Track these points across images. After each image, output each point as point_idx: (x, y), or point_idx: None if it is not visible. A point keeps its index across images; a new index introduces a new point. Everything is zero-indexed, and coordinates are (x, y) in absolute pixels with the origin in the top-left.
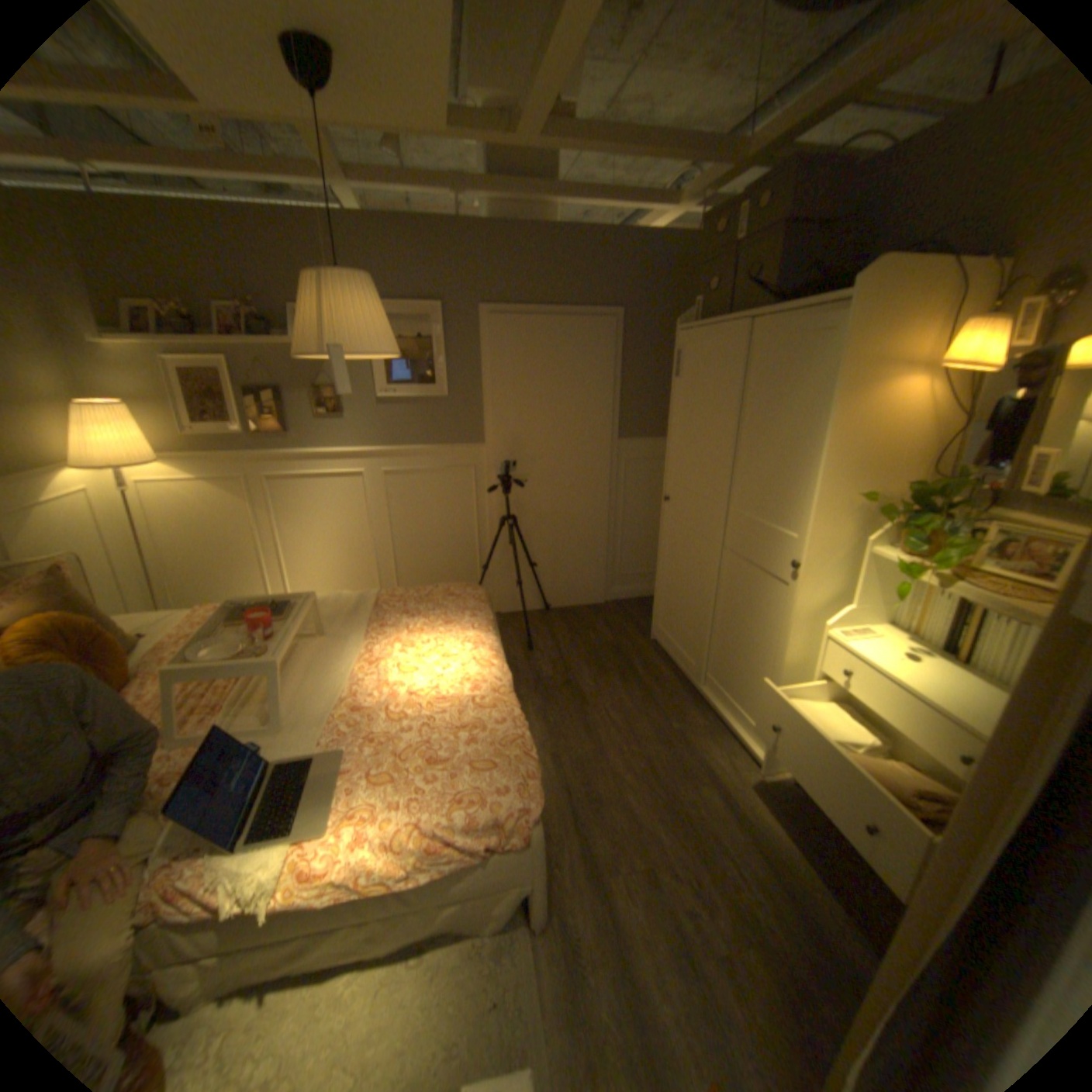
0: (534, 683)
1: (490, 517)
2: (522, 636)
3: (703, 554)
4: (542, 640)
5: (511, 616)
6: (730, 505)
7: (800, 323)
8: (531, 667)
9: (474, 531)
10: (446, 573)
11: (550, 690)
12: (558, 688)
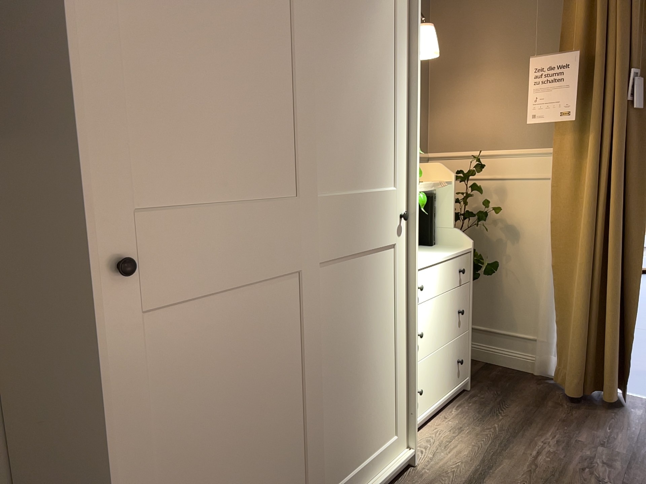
0: None
1: None
2: None
3: (291, 304)
4: None
5: None
6: (318, 196)
7: None
8: None
9: None
10: None
11: None
12: None
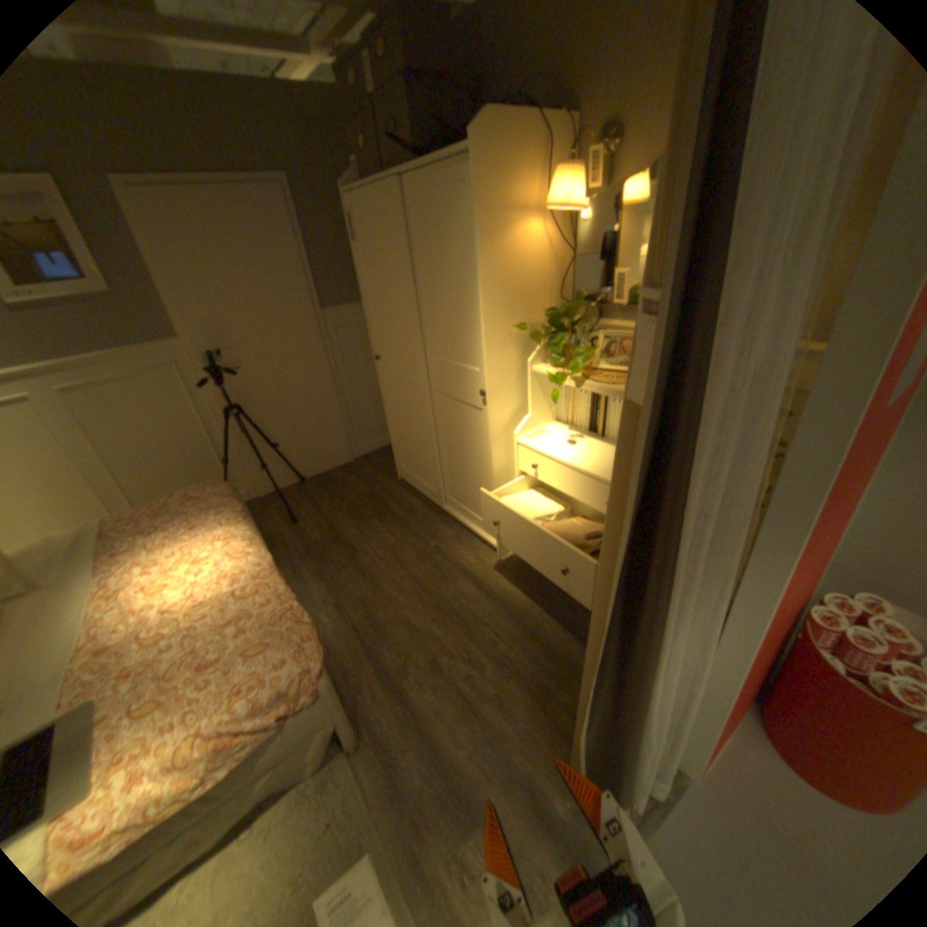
0: (306, 550)
1: (214, 410)
2: (285, 512)
3: (418, 400)
4: (305, 509)
5: (270, 497)
6: (427, 354)
7: (437, 178)
8: (300, 537)
9: (201, 428)
10: (186, 477)
11: (322, 551)
12: (328, 546)
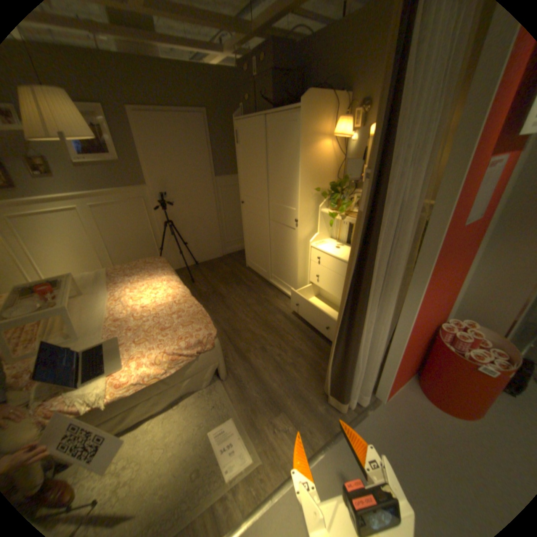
0: (199, 296)
1: (158, 223)
2: (188, 278)
3: (262, 224)
4: (198, 277)
5: (180, 270)
6: (269, 201)
7: (283, 118)
8: (196, 290)
9: (150, 232)
10: (140, 256)
11: (207, 297)
12: (210, 295)
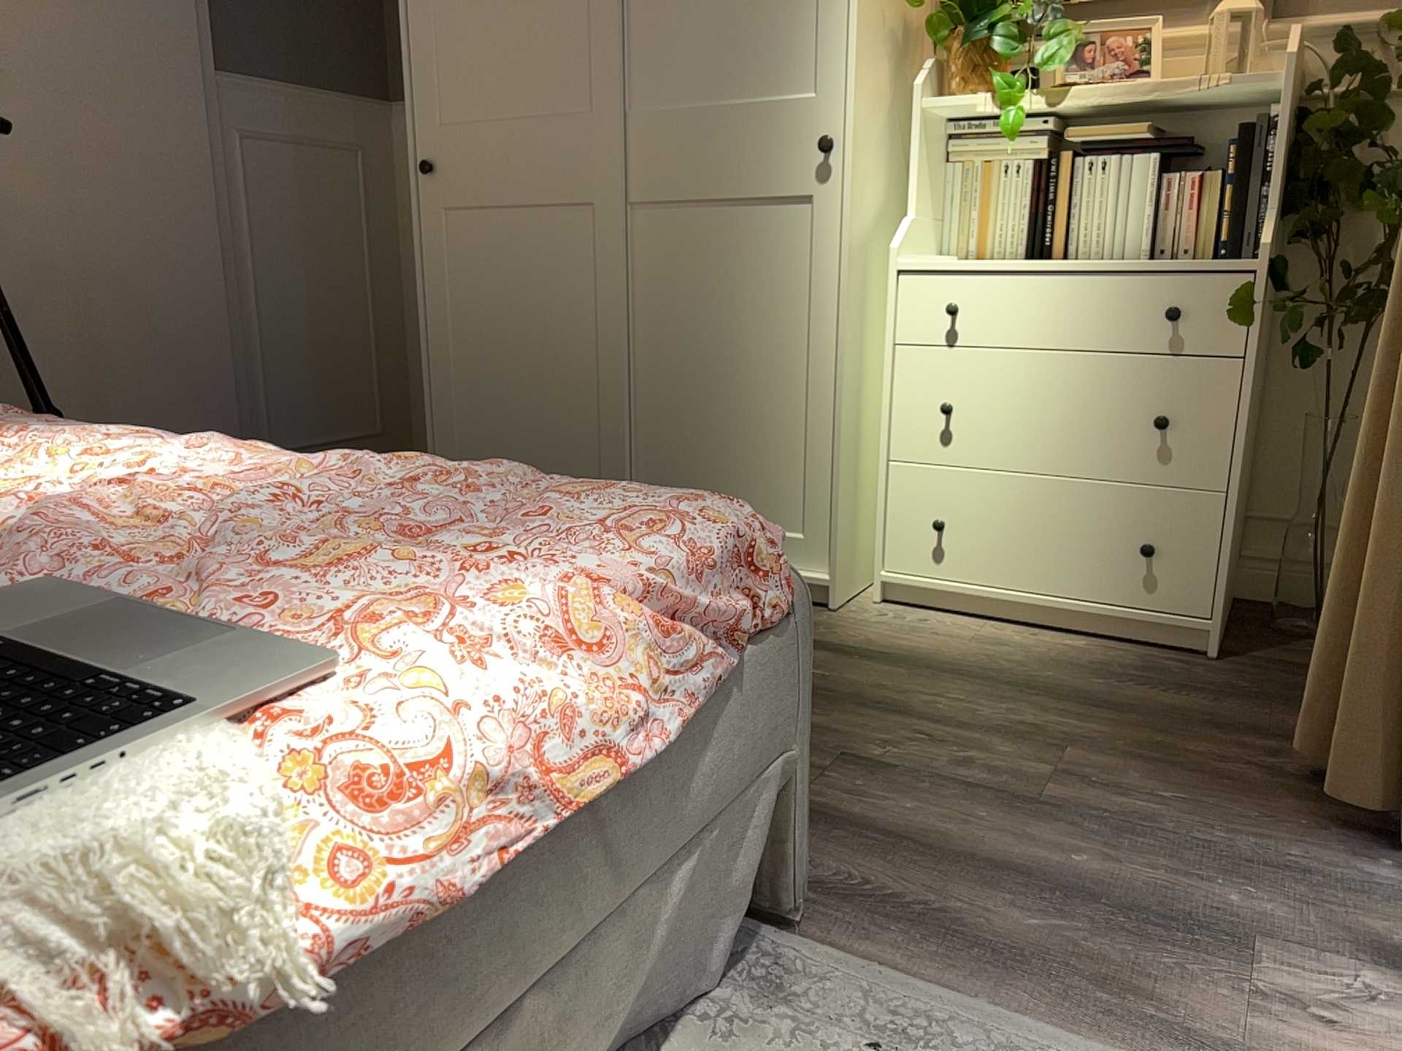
0: None
1: None
2: None
3: (573, 246)
4: None
5: None
6: (628, 106)
7: None
8: None
9: None
10: None
11: None
12: None
